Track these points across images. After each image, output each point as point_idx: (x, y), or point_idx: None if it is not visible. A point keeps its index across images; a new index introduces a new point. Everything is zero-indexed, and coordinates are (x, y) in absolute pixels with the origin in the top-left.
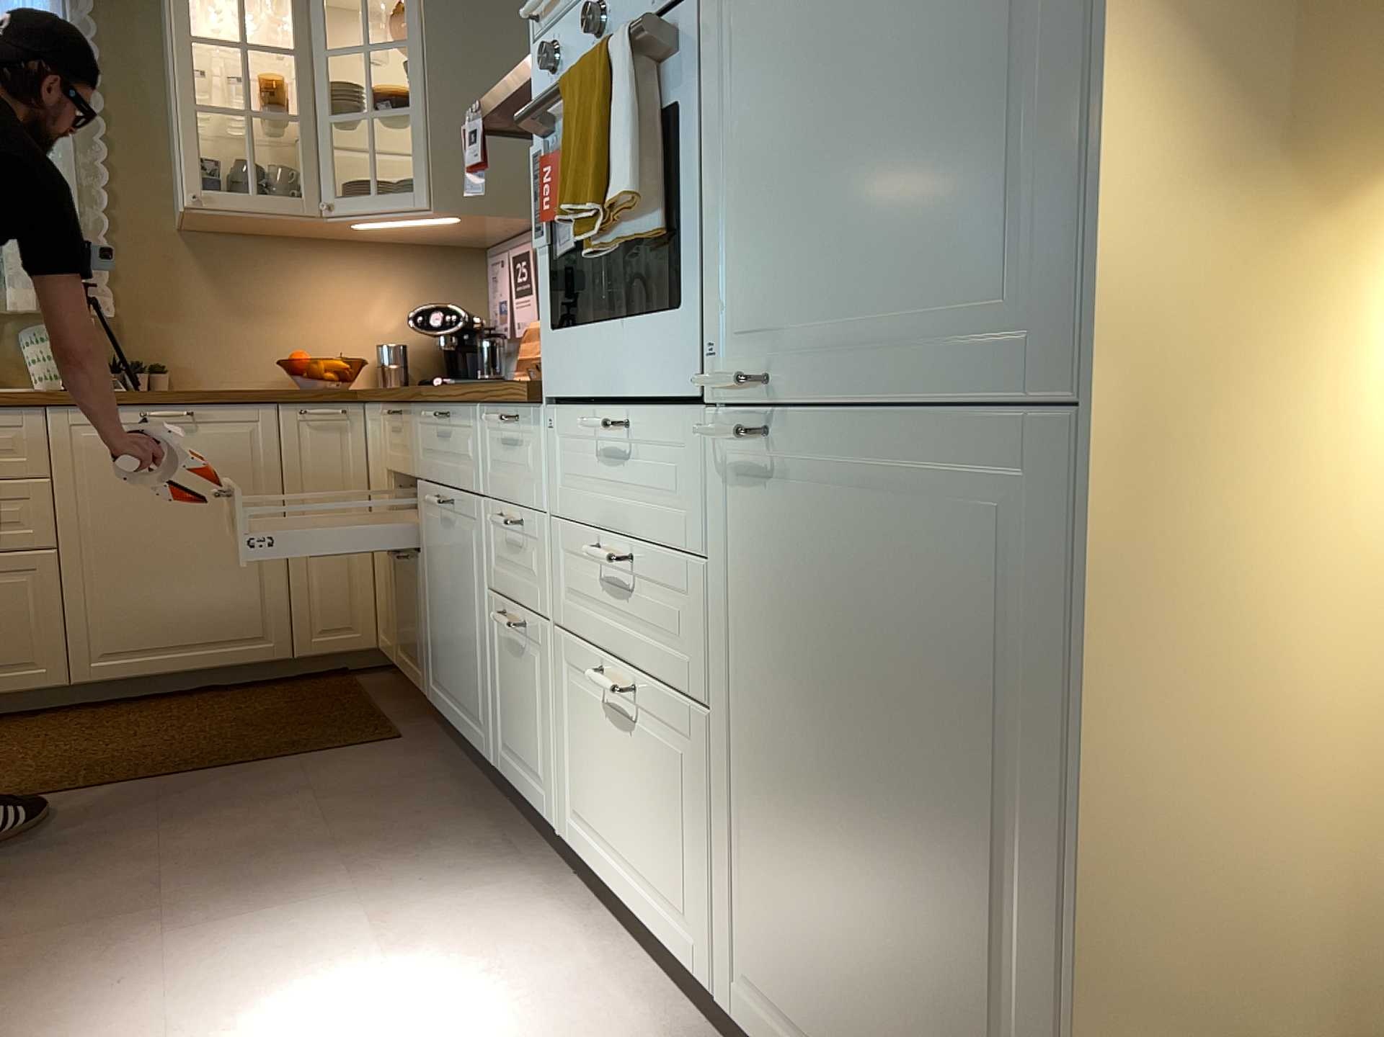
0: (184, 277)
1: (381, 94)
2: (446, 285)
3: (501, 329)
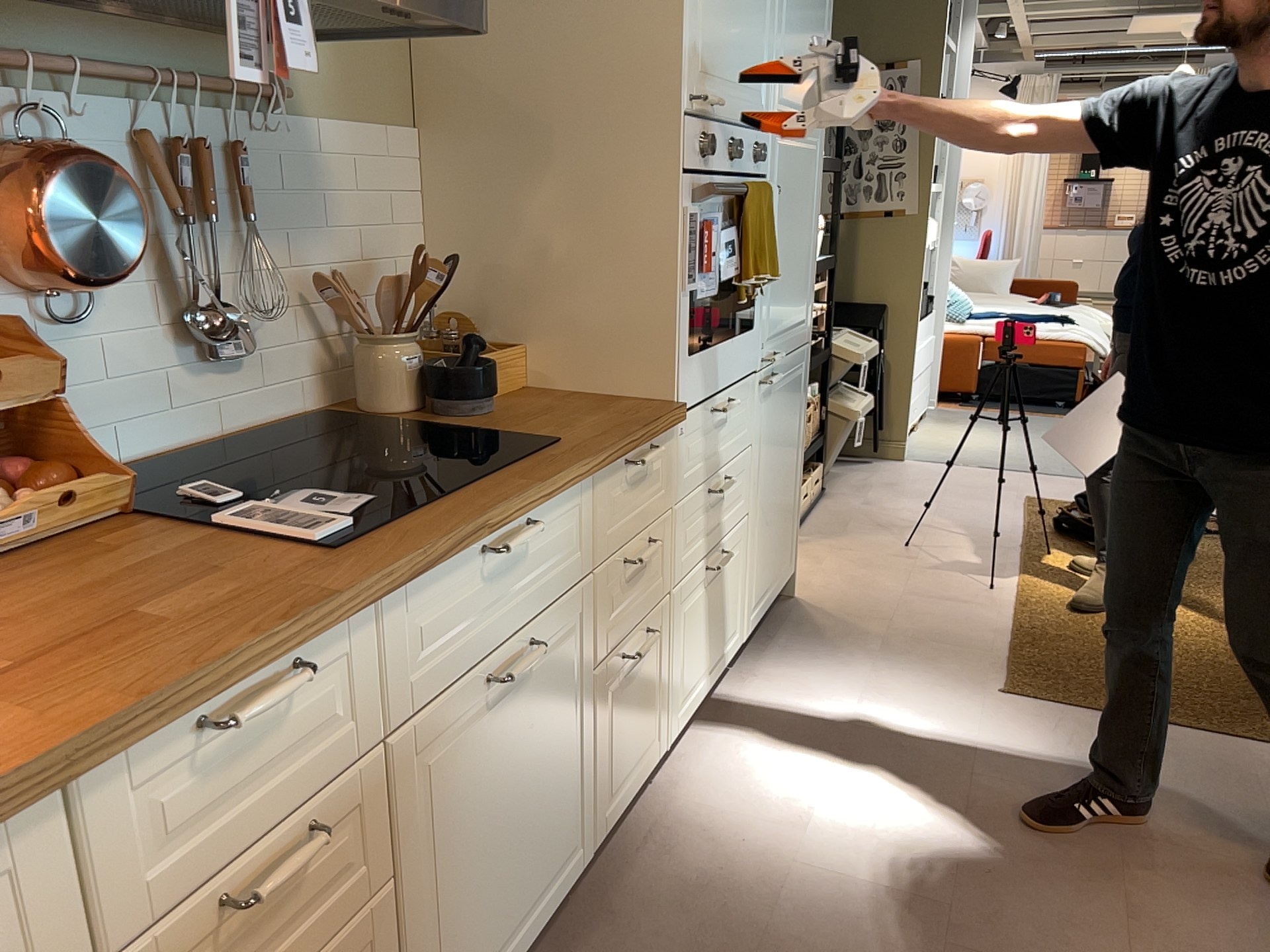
0: None
1: None
2: None
3: None
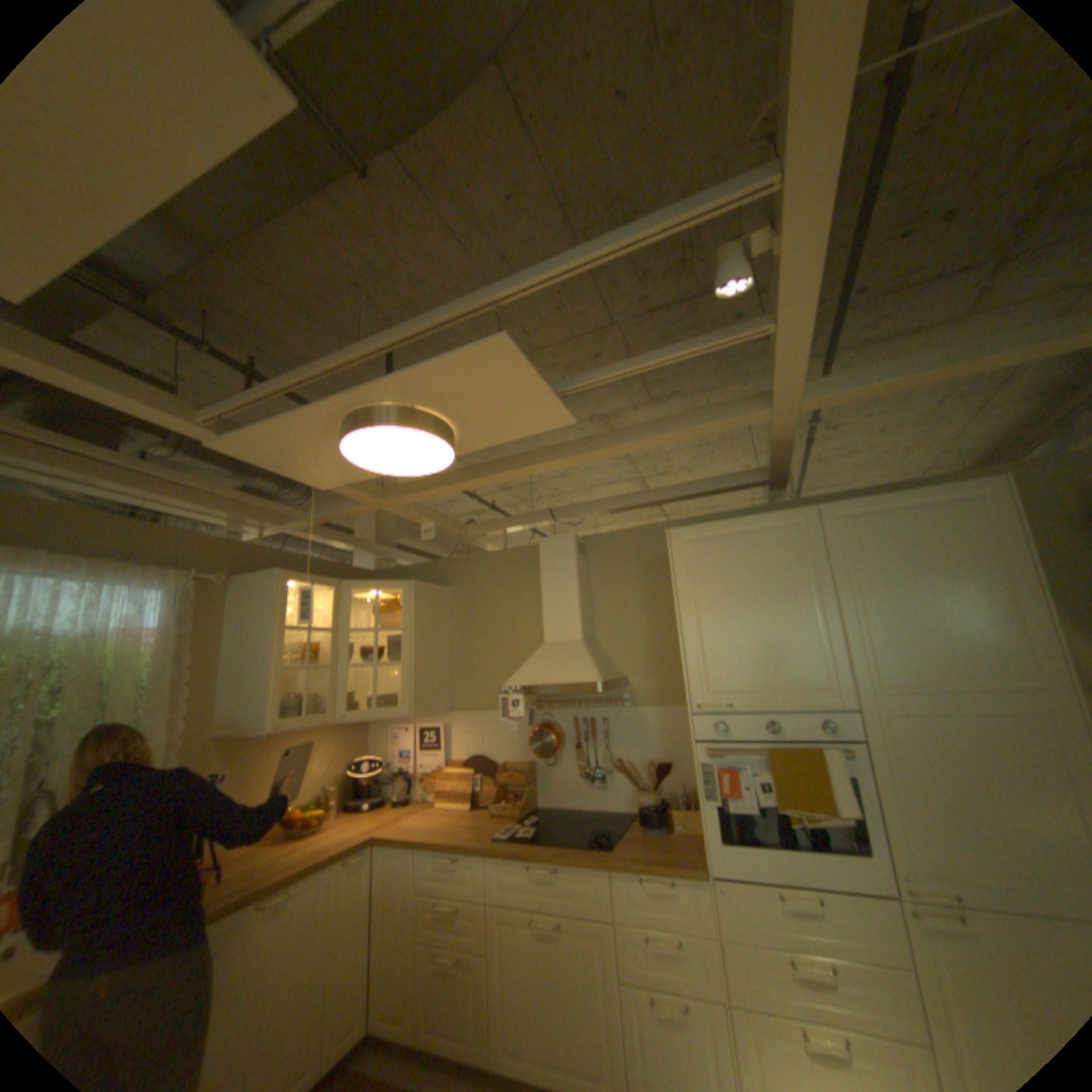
0: (208, 773)
1: (358, 648)
2: (349, 742)
3: (402, 770)
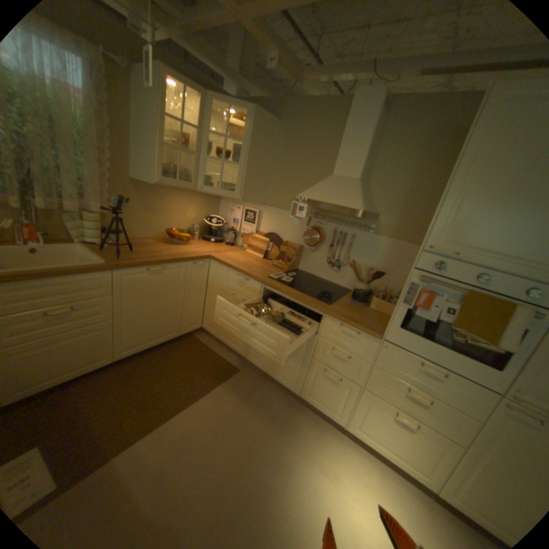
0: (129, 197)
1: (216, 148)
2: (209, 206)
3: (234, 228)
